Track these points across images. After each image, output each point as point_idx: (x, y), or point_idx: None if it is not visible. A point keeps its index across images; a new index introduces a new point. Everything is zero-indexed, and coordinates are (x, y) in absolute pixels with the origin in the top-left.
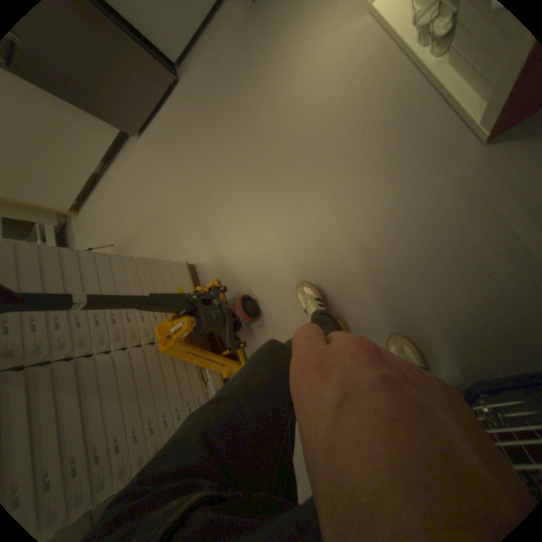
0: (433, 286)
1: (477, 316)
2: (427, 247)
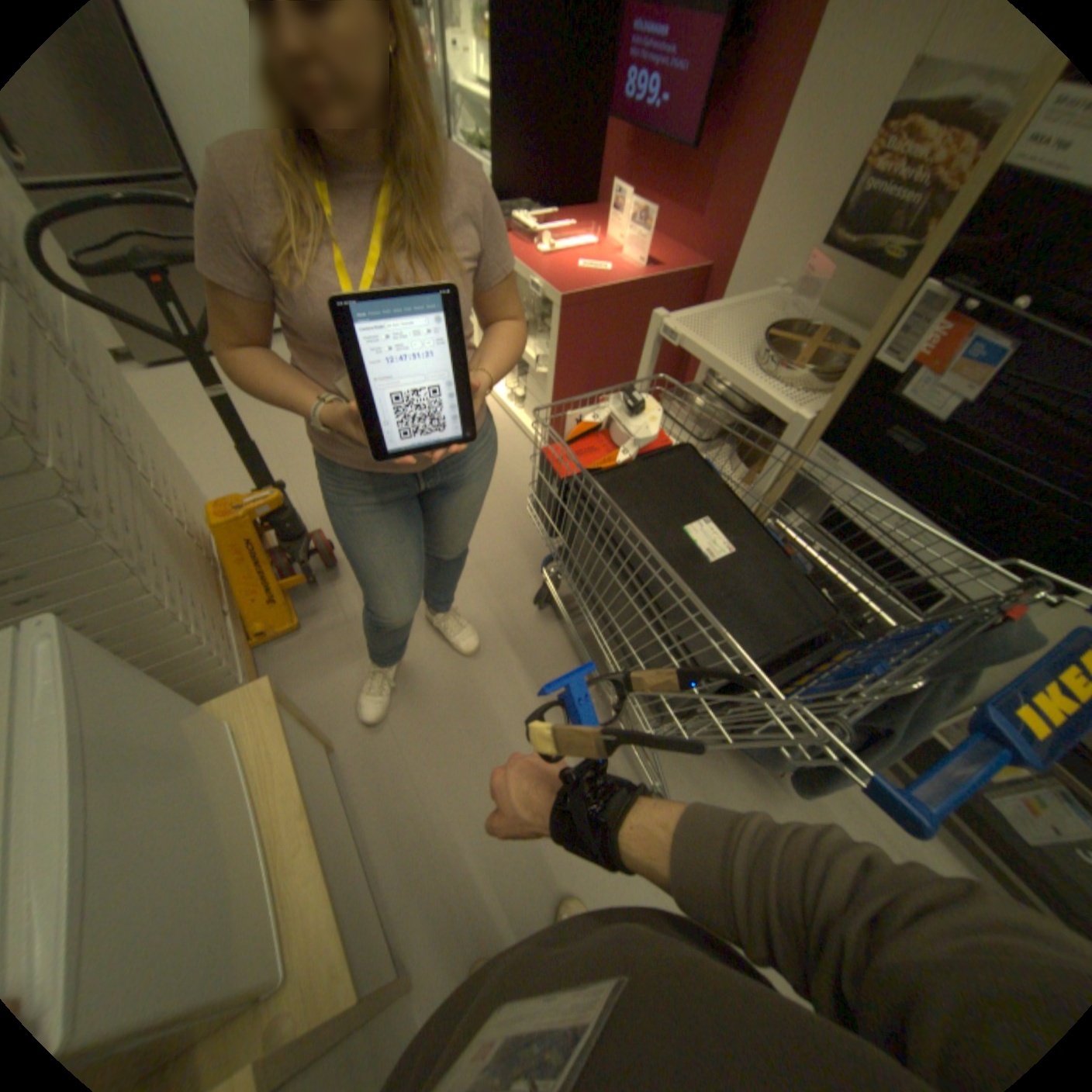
0: (519, 535)
1: (547, 552)
2: (514, 512)
